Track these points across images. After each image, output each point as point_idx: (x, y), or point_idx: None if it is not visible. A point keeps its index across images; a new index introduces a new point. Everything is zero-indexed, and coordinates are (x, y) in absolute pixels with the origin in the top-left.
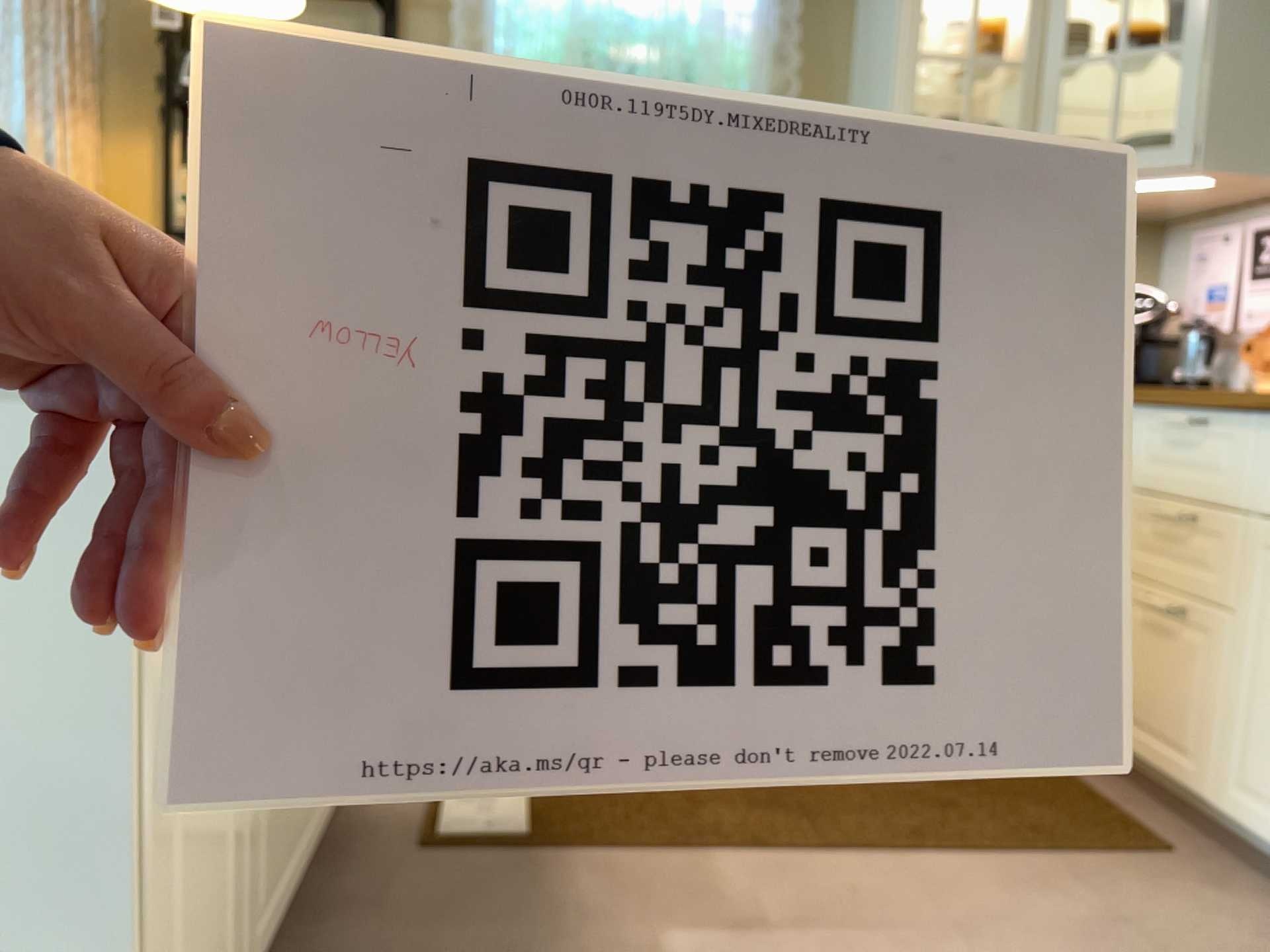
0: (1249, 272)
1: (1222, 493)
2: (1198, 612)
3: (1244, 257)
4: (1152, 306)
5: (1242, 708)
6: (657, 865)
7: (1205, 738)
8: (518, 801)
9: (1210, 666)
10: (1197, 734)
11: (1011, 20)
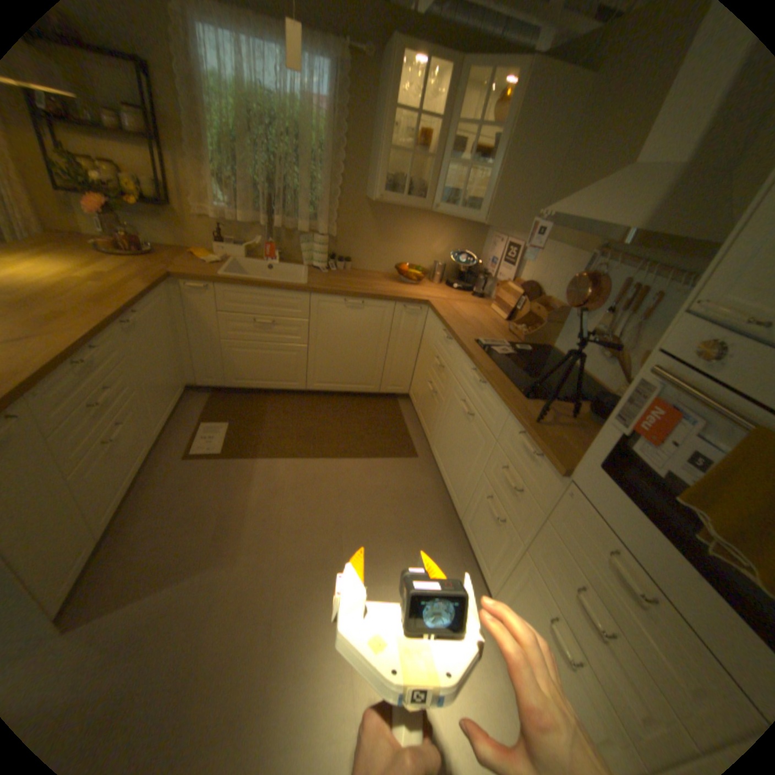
0: (502, 258)
1: (448, 363)
2: (437, 394)
3: (502, 251)
4: (470, 263)
5: (439, 426)
6: (259, 464)
7: (431, 428)
8: (222, 437)
9: (436, 410)
10: (430, 426)
11: (438, 127)
